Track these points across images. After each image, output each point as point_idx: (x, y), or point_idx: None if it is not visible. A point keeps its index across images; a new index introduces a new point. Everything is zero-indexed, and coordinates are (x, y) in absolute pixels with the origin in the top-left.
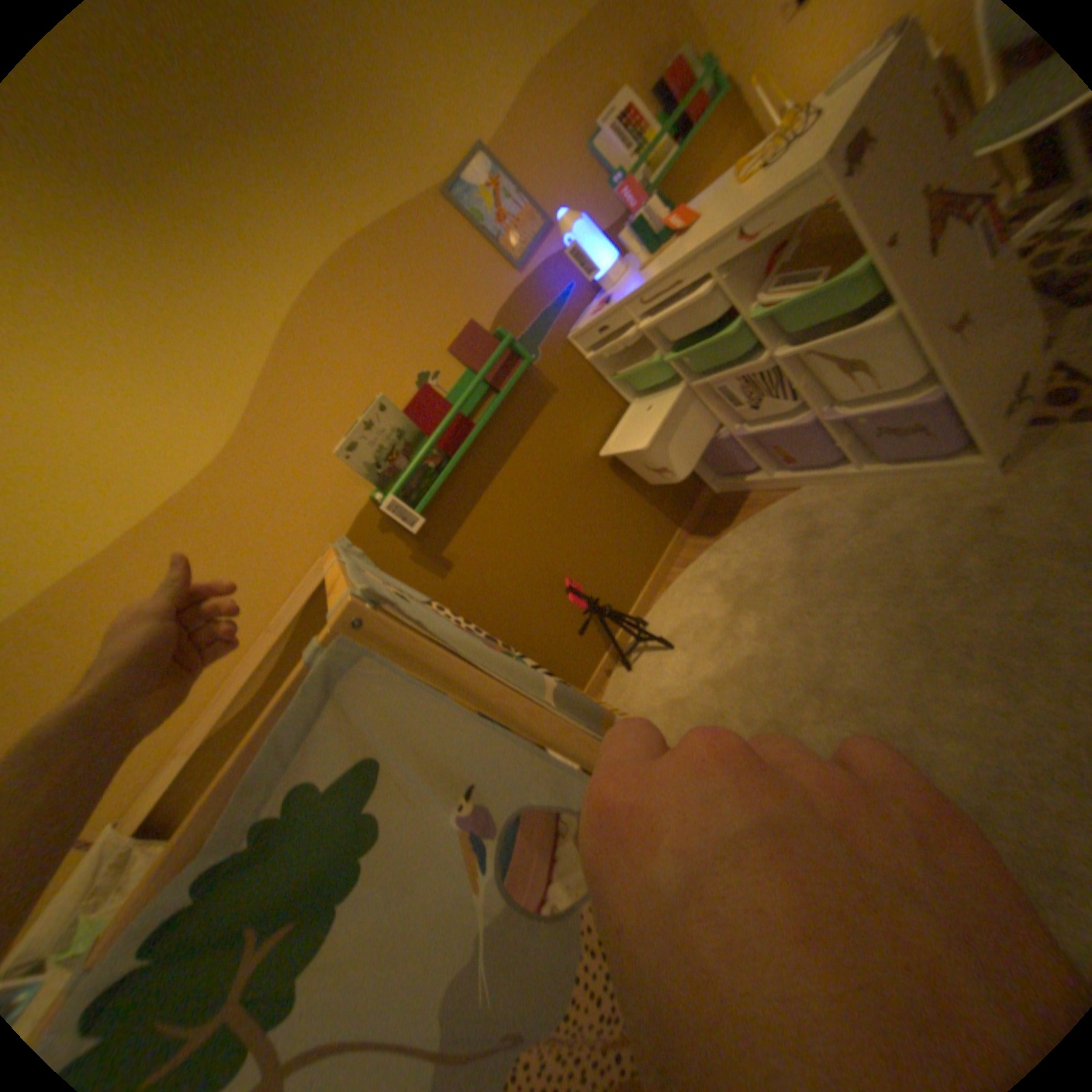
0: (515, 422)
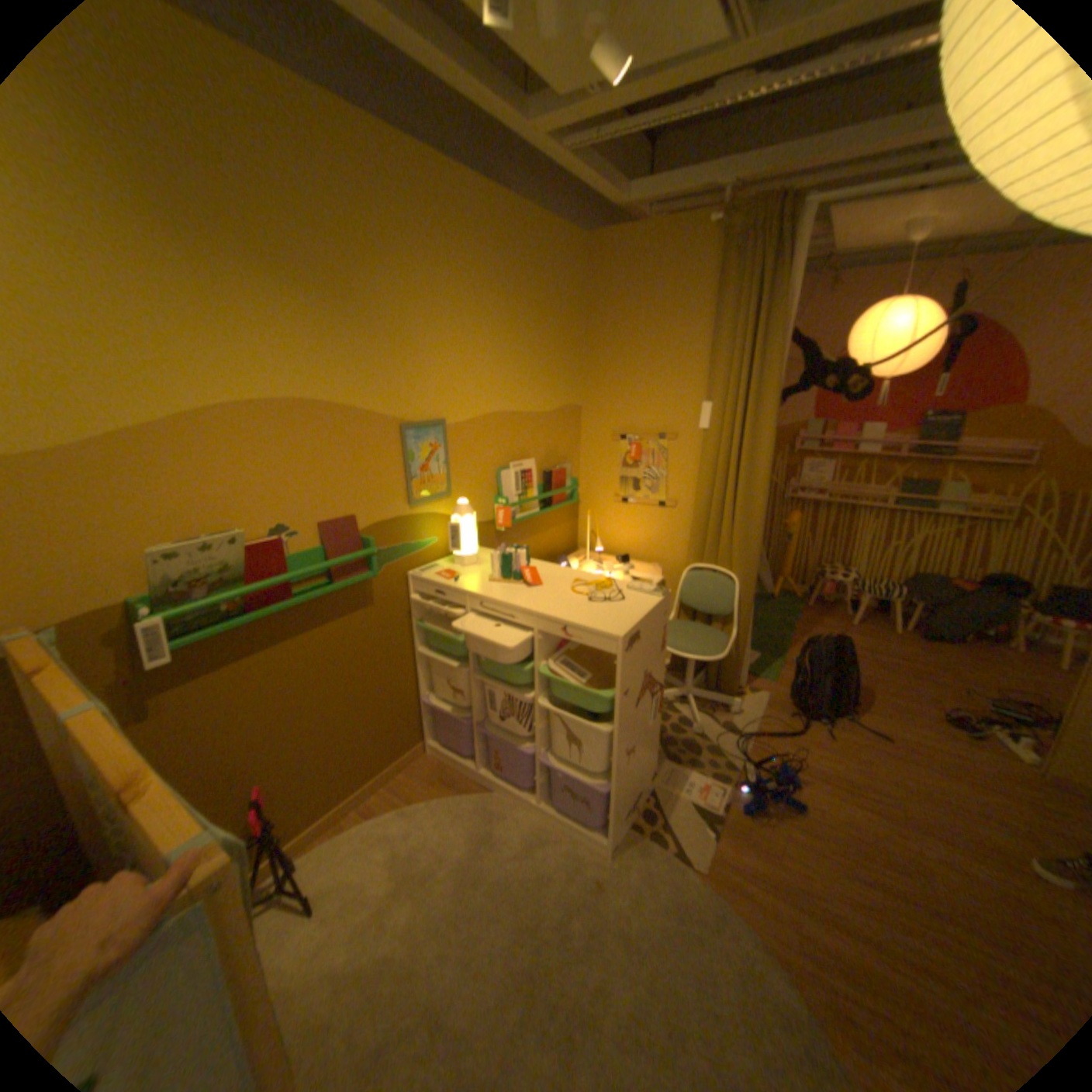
0: (323, 613)
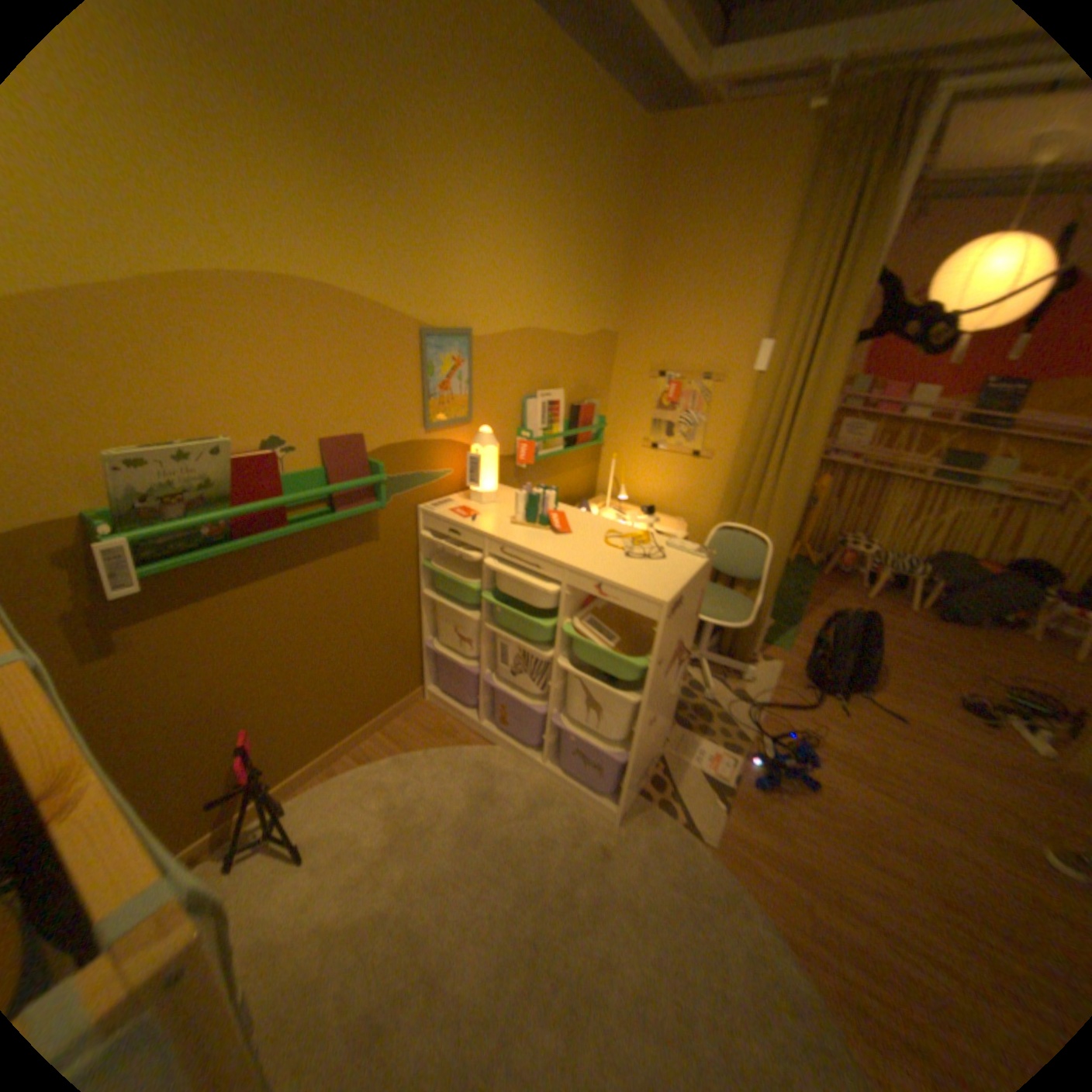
0: (321, 543)
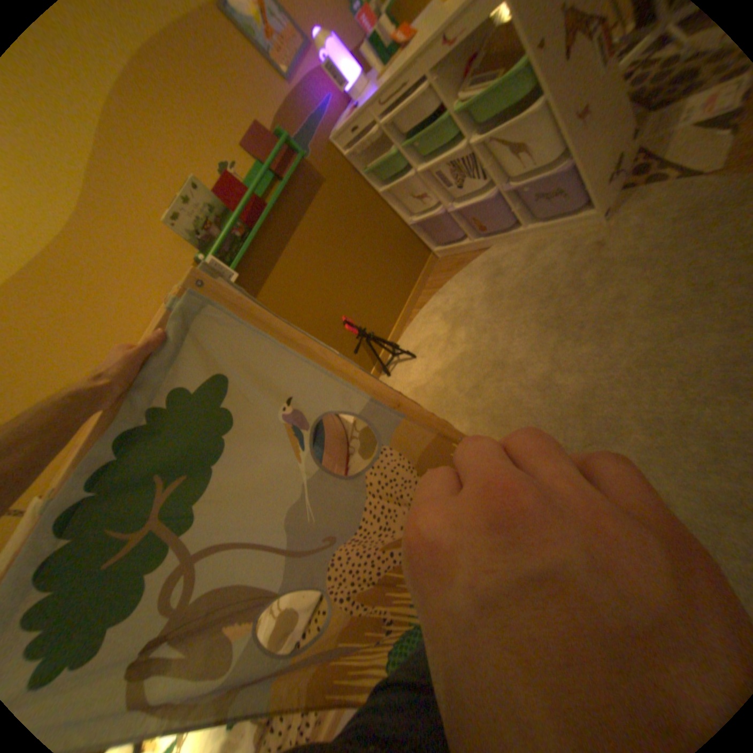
0: (296, 205)
